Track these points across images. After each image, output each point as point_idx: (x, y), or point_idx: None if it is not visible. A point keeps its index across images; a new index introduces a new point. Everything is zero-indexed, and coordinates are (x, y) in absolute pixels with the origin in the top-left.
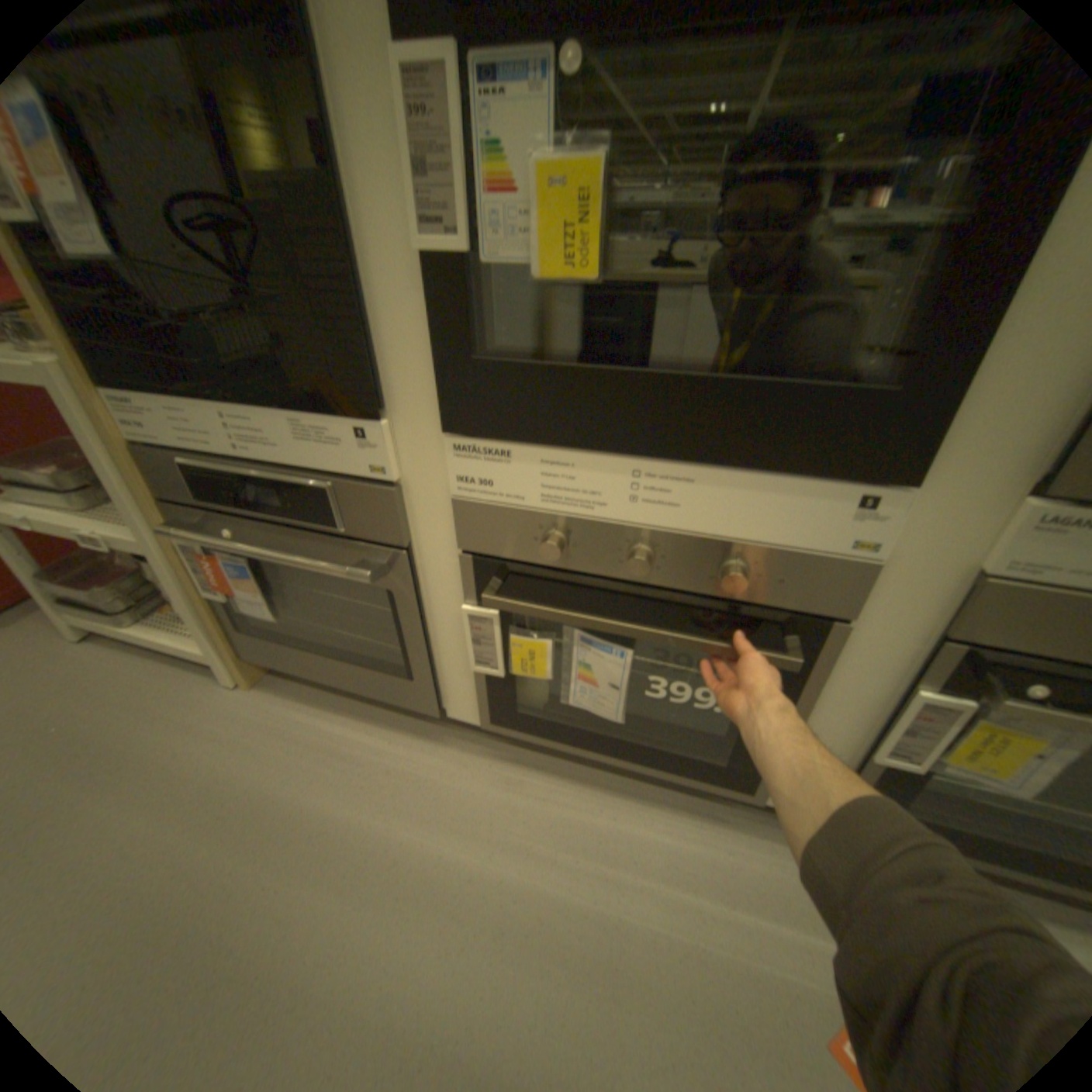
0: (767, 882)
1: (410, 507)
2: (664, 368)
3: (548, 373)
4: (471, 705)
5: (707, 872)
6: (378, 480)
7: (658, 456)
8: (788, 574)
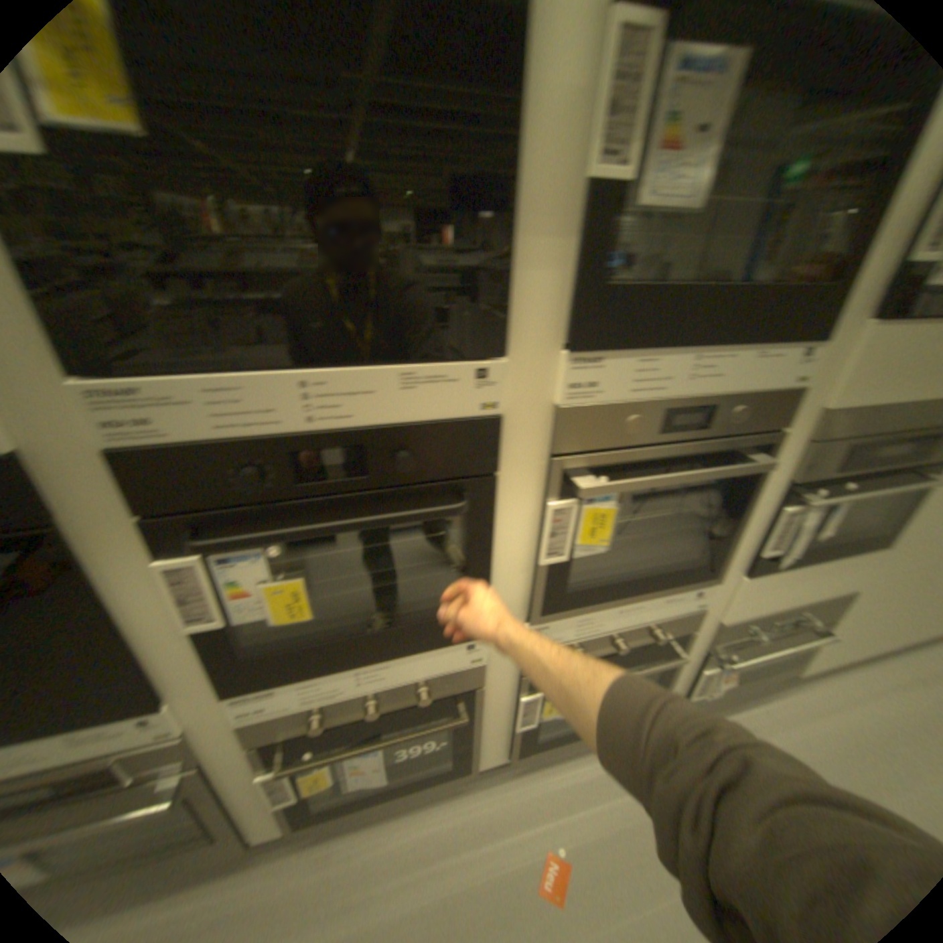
0: (491, 819)
1: (195, 740)
2: (359, 631)
3: (291, 653)
4: (271, 826)
5: (460, 836)
6: (163, 738)
7: (368, 663)
8: (449, 684)
